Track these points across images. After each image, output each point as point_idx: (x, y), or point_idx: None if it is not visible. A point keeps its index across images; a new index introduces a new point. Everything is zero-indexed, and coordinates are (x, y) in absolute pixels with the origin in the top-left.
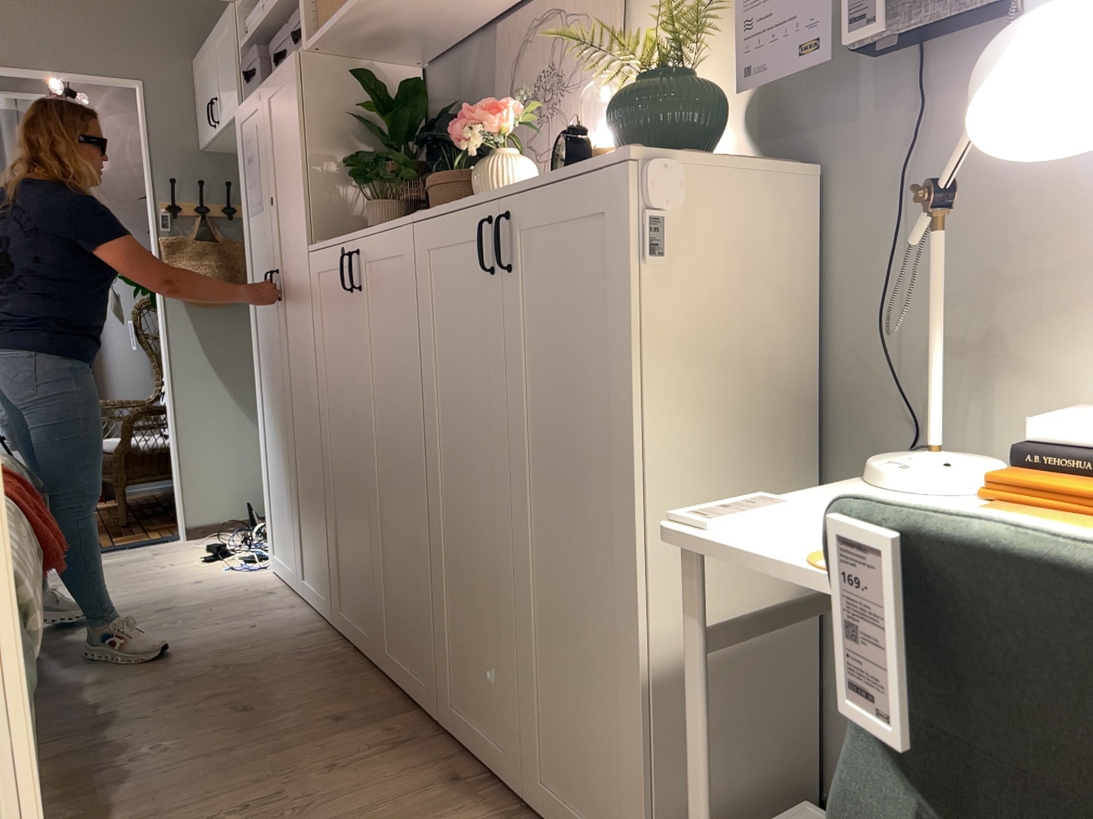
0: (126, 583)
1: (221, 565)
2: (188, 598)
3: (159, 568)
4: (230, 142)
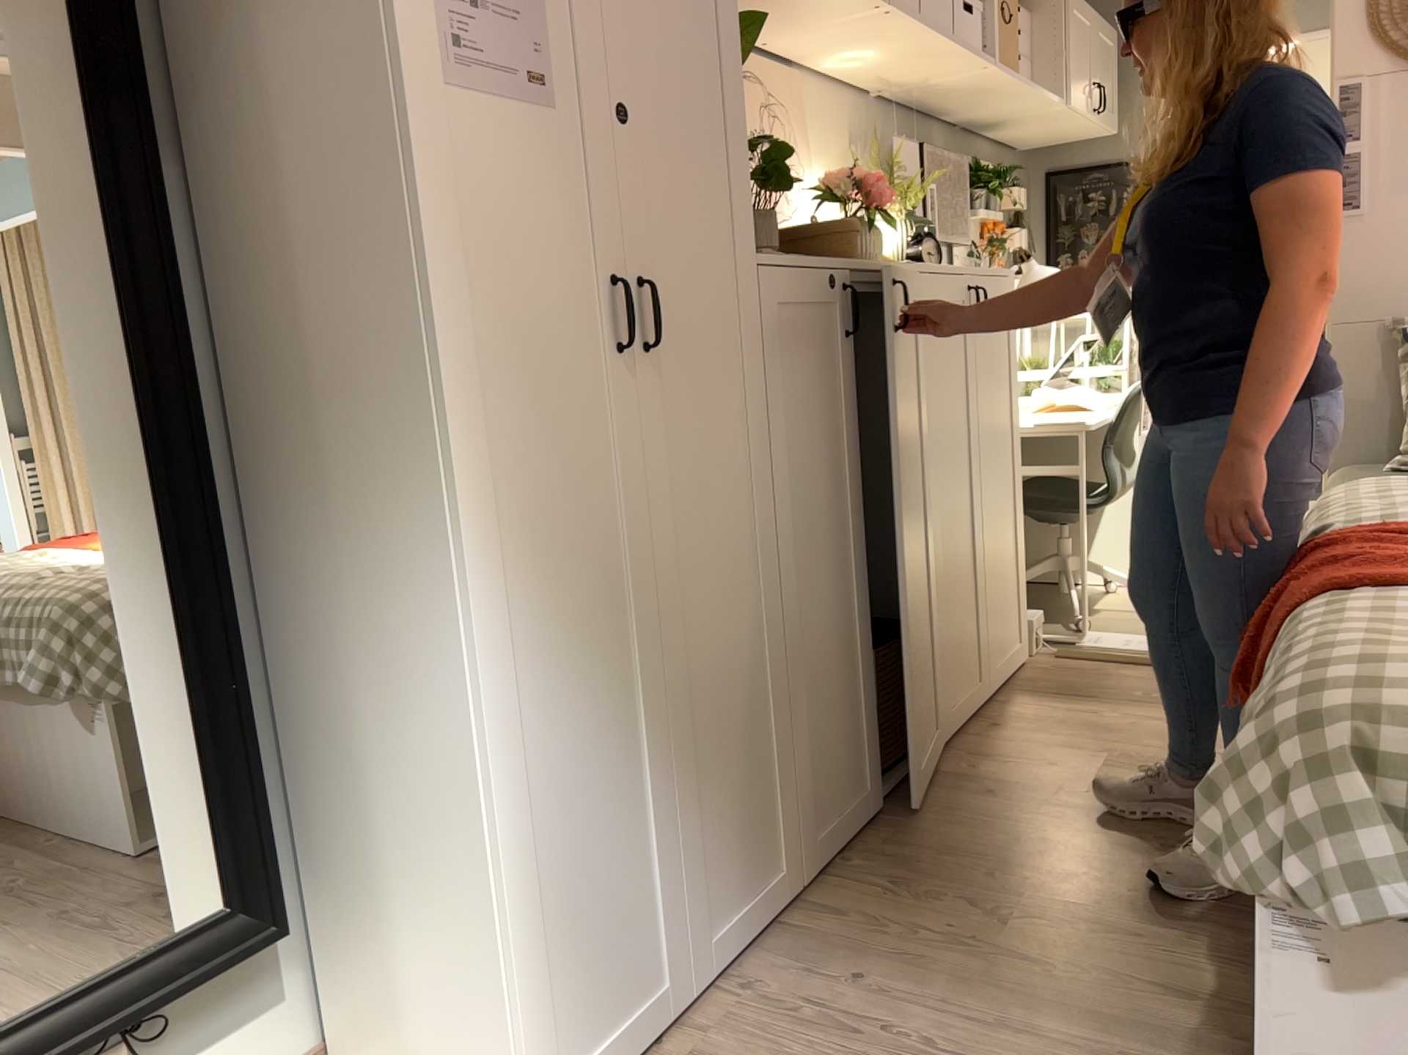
0: None
1: None
2: None
3: None
4: None
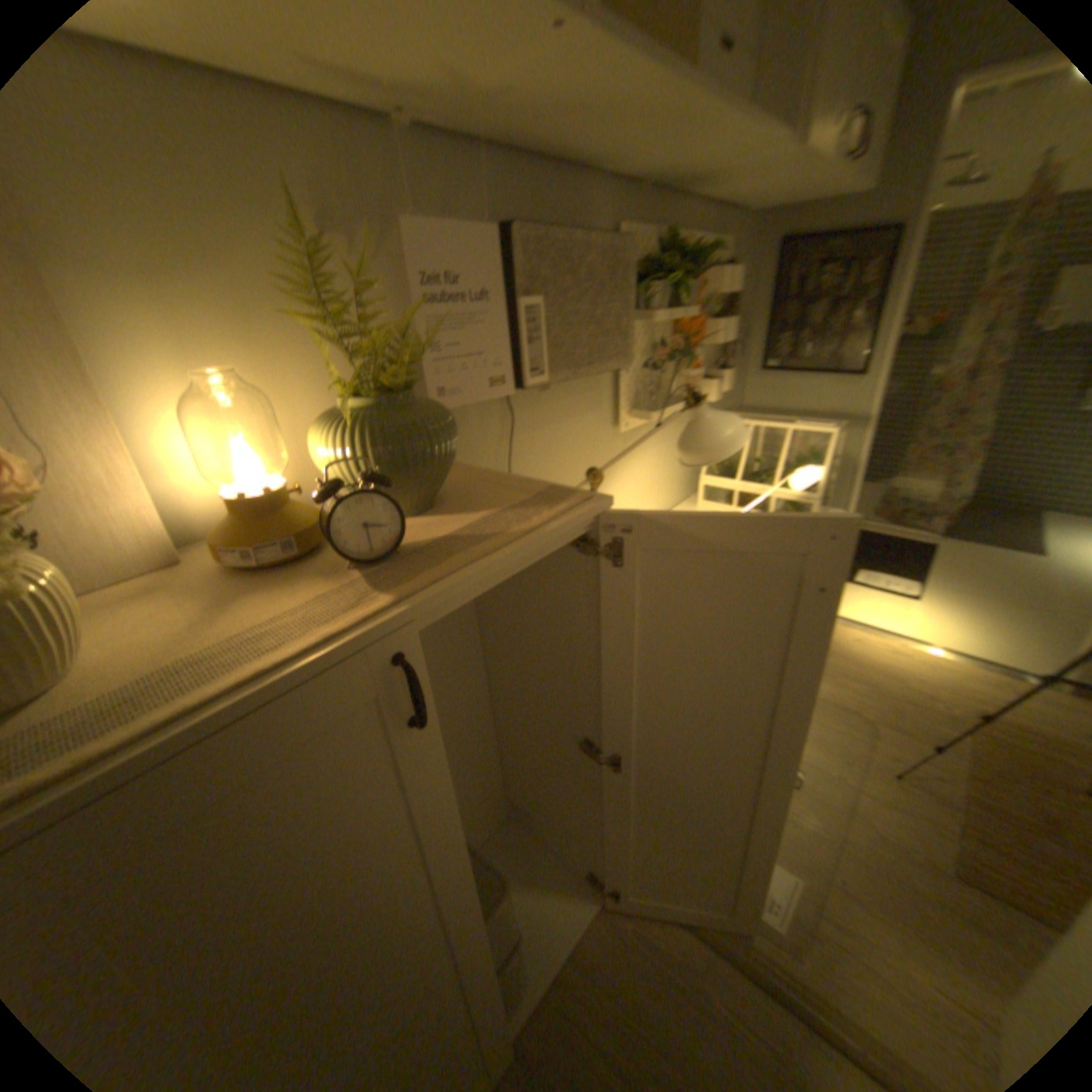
0: None
1: None
2: None
3: None
4: None
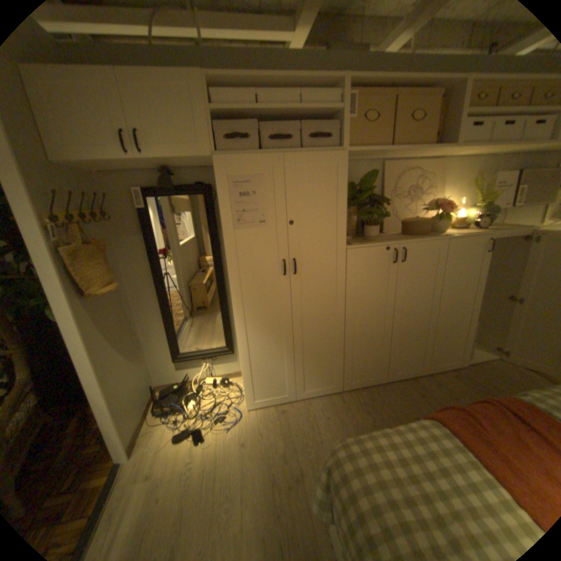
0: (211, 491)
1: (217, 434)
2: (270, 448)
3: (189, 471)
4: (108, 162)
